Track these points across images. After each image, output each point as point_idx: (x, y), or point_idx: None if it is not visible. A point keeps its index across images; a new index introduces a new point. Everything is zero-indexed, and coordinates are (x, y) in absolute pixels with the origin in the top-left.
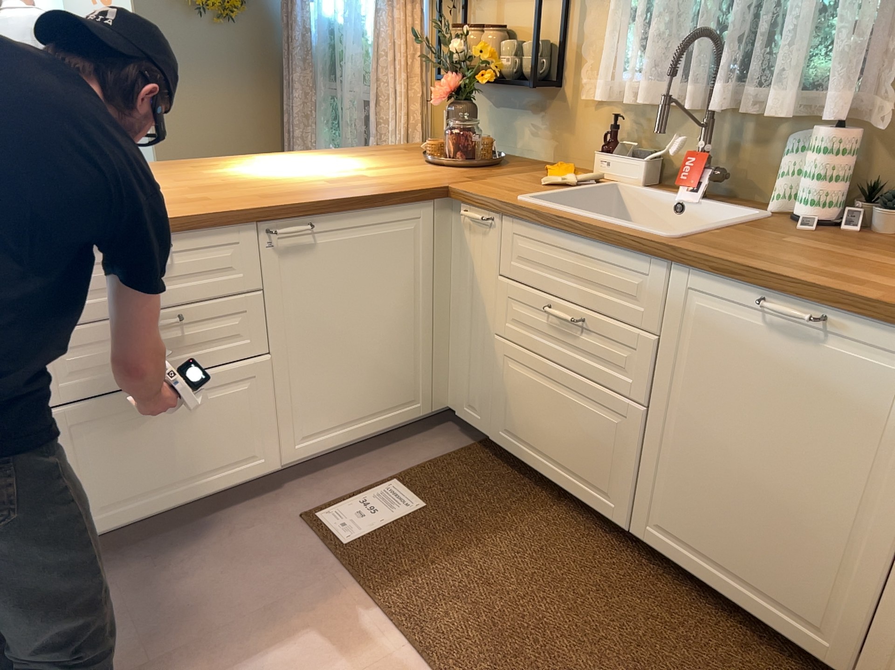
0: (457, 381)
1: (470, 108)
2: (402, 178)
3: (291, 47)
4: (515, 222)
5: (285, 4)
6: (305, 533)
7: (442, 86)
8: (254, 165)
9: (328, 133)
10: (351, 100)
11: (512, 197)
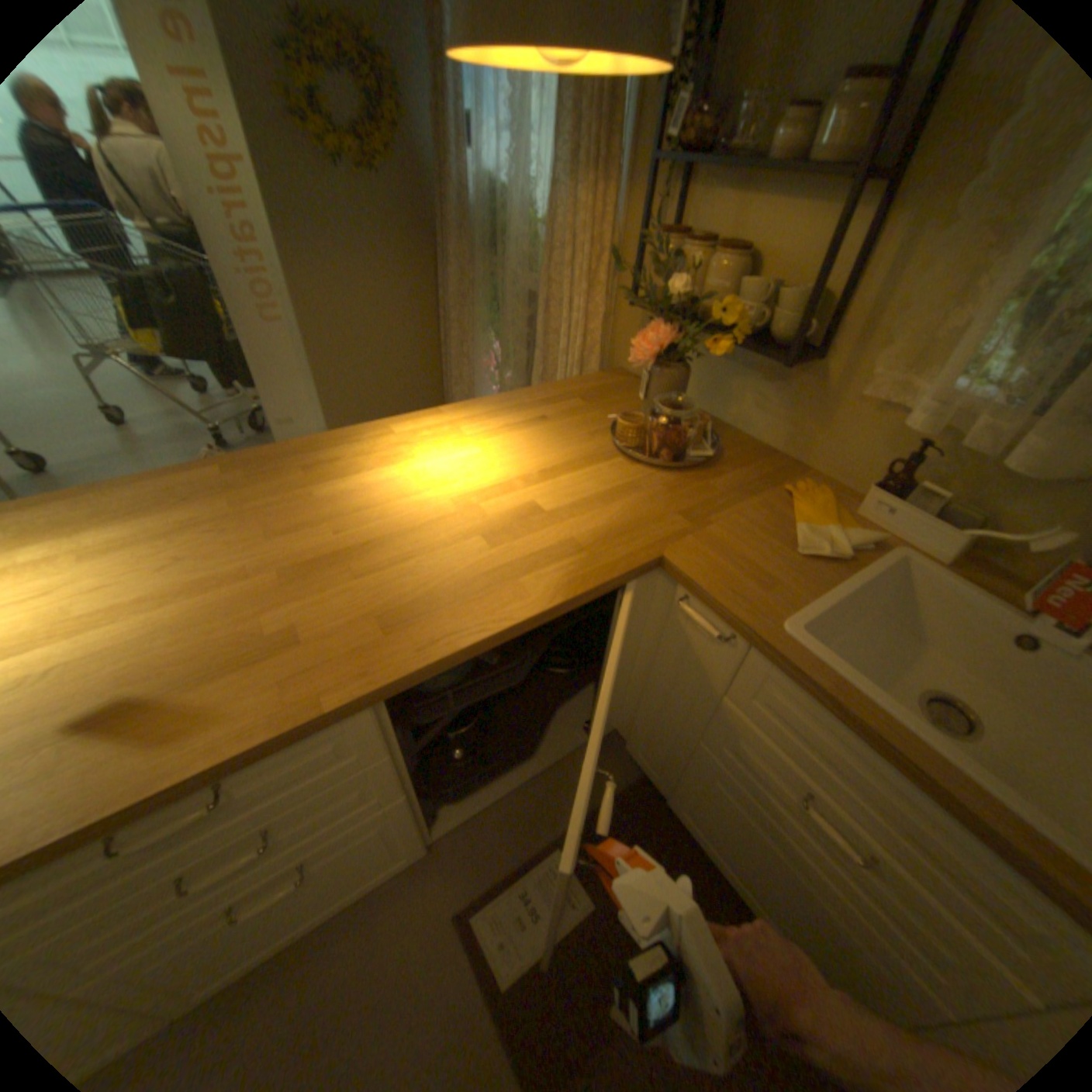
0: (632, 722)
1: (684, 371)
2: (592, 517)
3: (444, 206)
4: (779, 671)
5: (435, 142)
6: (458, 962)
7: (650, 339)
8: (388, 457)
9: (486, 318)
10: (514, 293)
11: (776, 622)
